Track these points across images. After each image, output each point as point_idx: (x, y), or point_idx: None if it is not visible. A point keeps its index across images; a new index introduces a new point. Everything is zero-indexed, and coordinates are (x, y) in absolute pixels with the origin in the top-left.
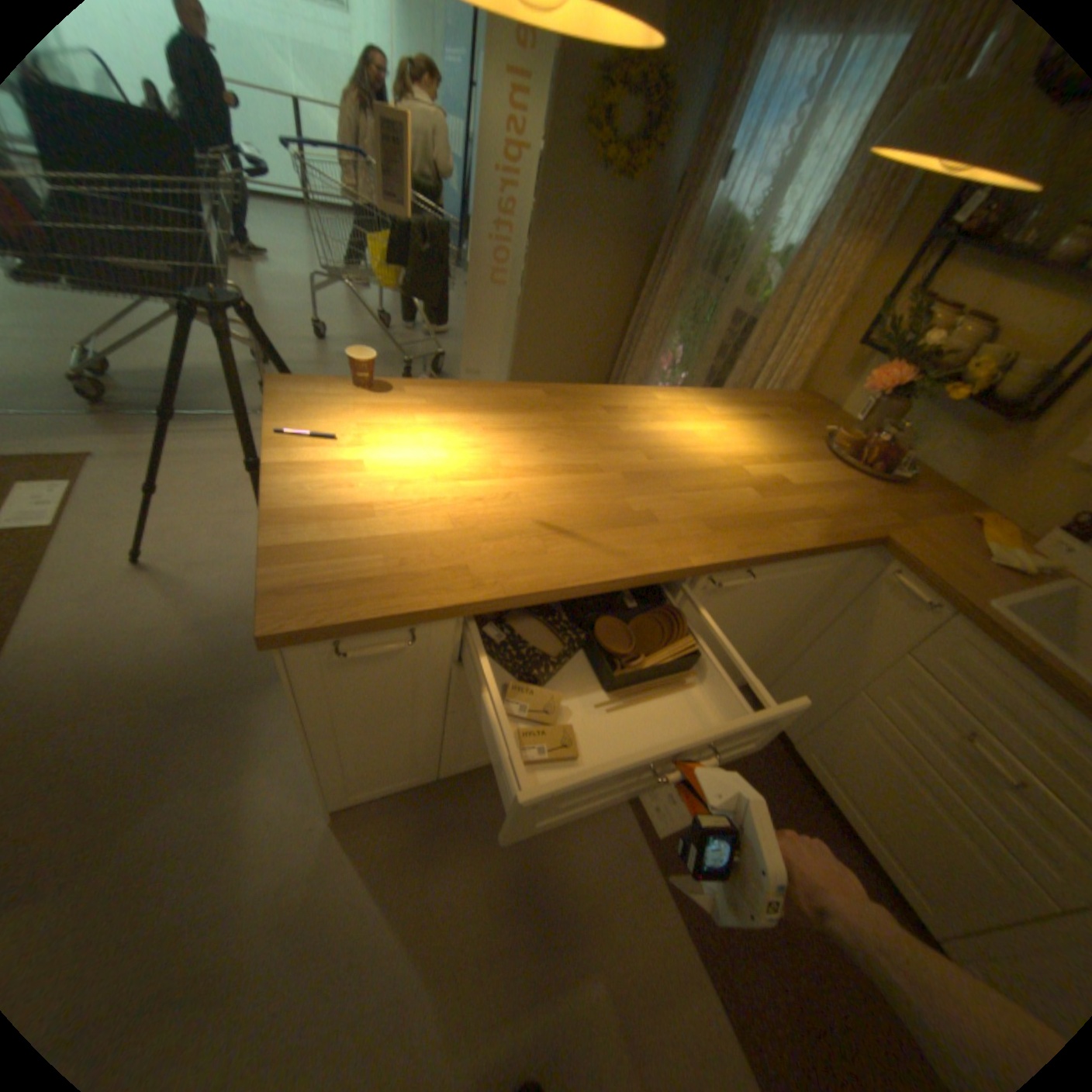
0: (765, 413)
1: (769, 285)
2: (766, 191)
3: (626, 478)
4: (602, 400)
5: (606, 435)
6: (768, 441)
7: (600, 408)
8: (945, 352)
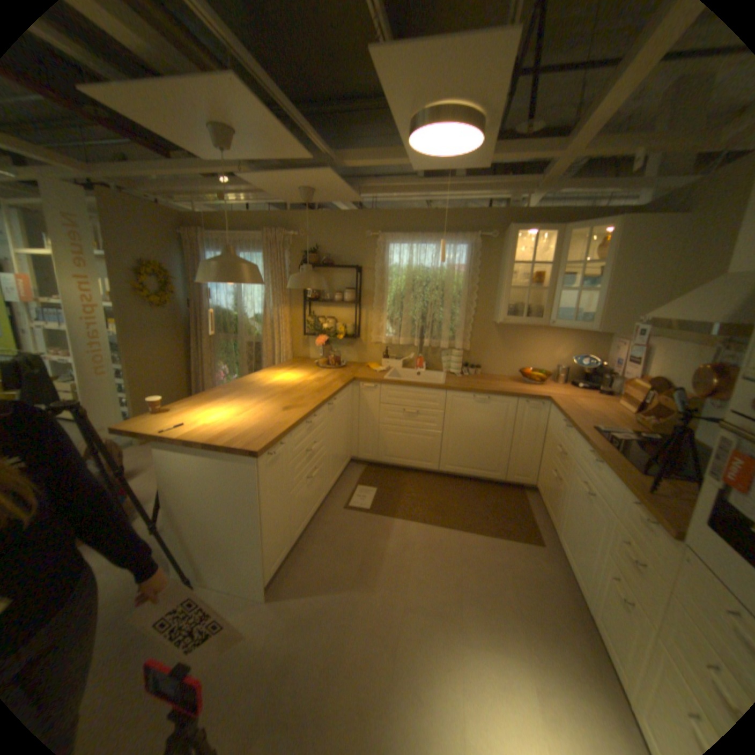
0: (293, 367)
1: (255, 329)
2: (232, 299)
3: (283, 394)
4: (242, 383)
5: (261, 389)
6: (303, 372)
7: (246, 385)
8: (329, 329)
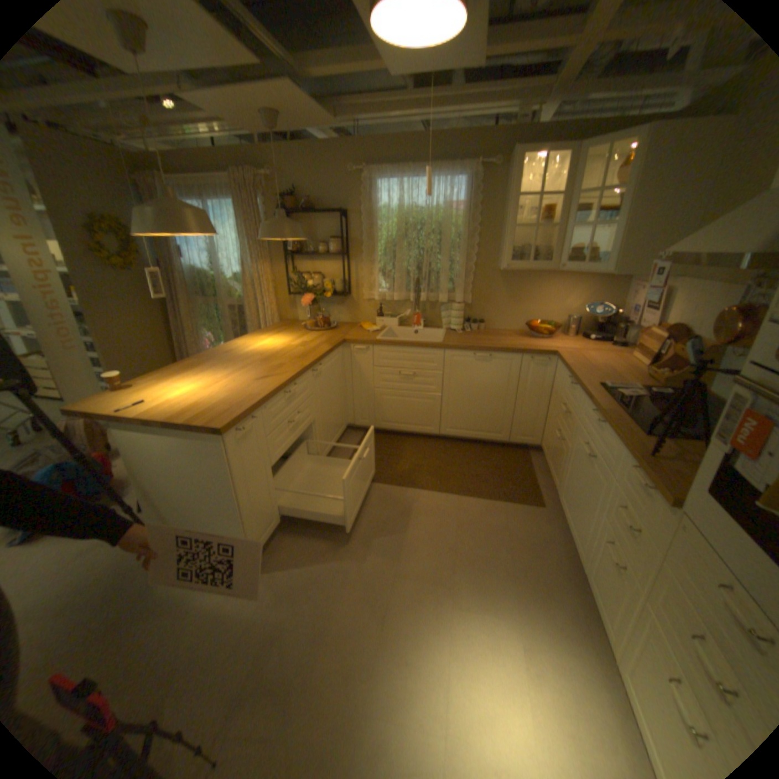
0: (278, 331)
1: (235, 291)
2: (206, 257)
3: (261, 362)
4: (219, 352)
5: (237, 358)
6: (288, 336)
7: (222, 354)
8: (315, 287)
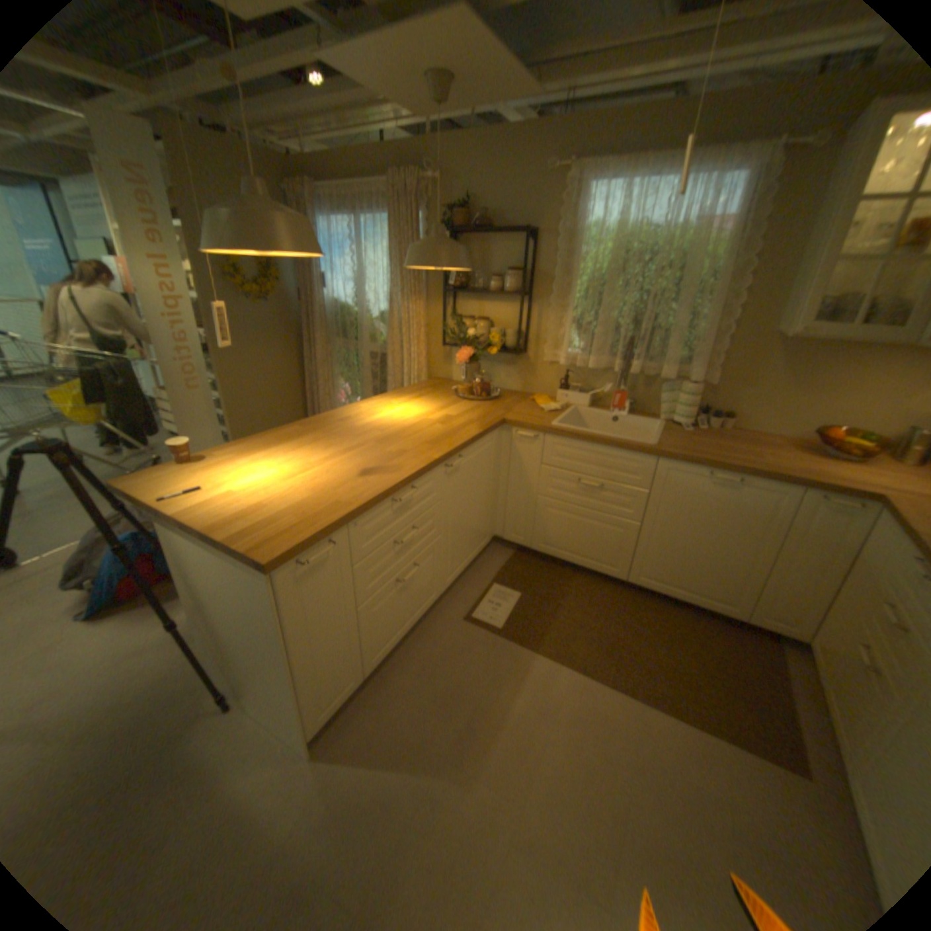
0: (419, 395)
1: (380, 334)
2: (352, 289)
3: (377, 443)
4: (333, 418)
5: (351, 431)
6: (429, 405)
7: (336, 422)
8: (477, 338)
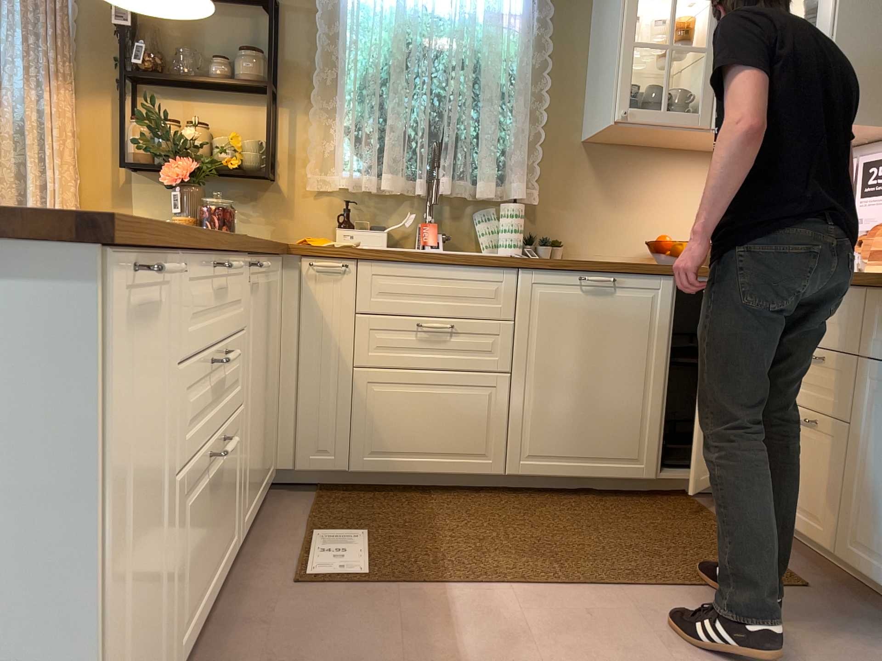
0: None
1: None
2: None
3: None
4: None
5: None
6: None
7: None
8: (201, 146)
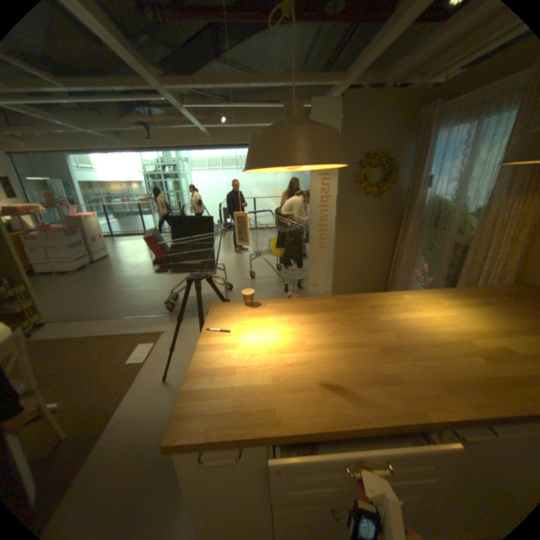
0: (486, 301)
1: (472, 227)
2: (456, 186)
3: (381, 350)
4: (368, 301)
5: (370, 323)
6: (491, 320)
7: (367, 306)
8: None
